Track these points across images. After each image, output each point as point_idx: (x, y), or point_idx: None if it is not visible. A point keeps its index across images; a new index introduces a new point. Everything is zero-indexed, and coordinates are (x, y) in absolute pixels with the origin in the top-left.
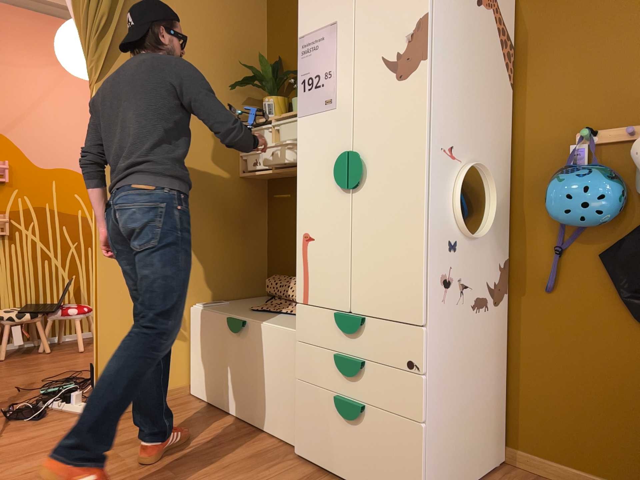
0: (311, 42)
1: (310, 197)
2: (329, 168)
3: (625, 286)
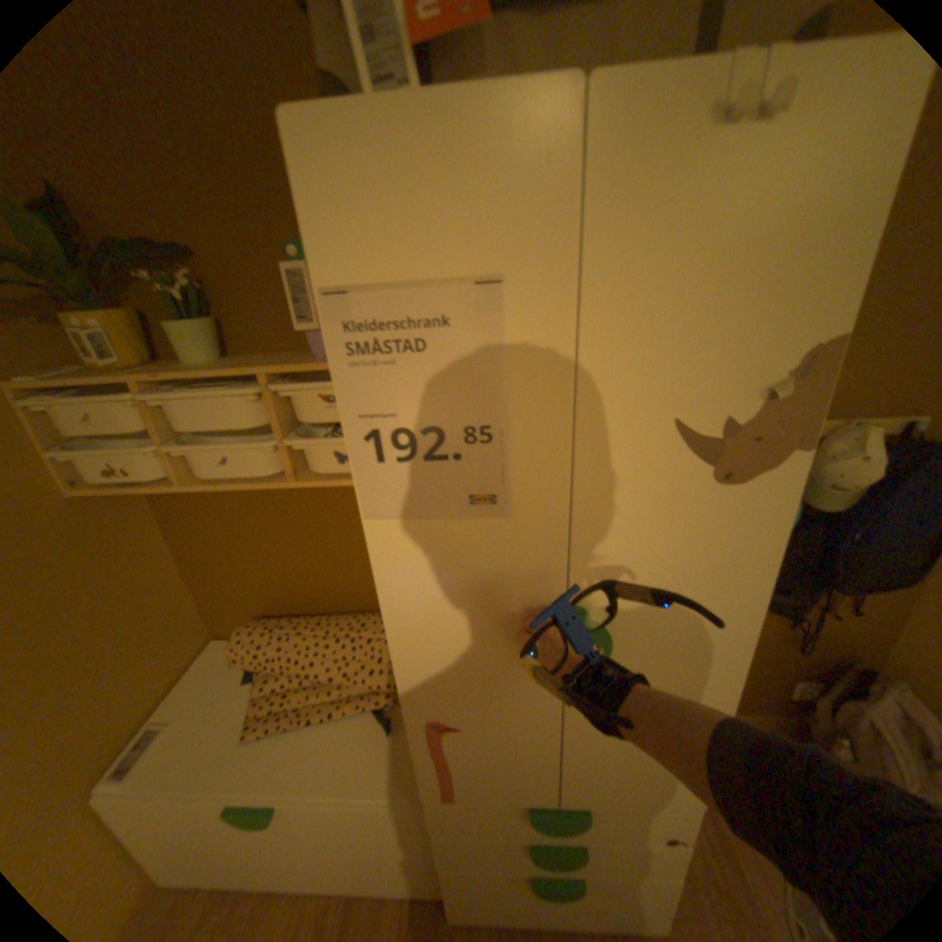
0: (385, 315)
1: (439, 671)
2: (495, 628)
3: None
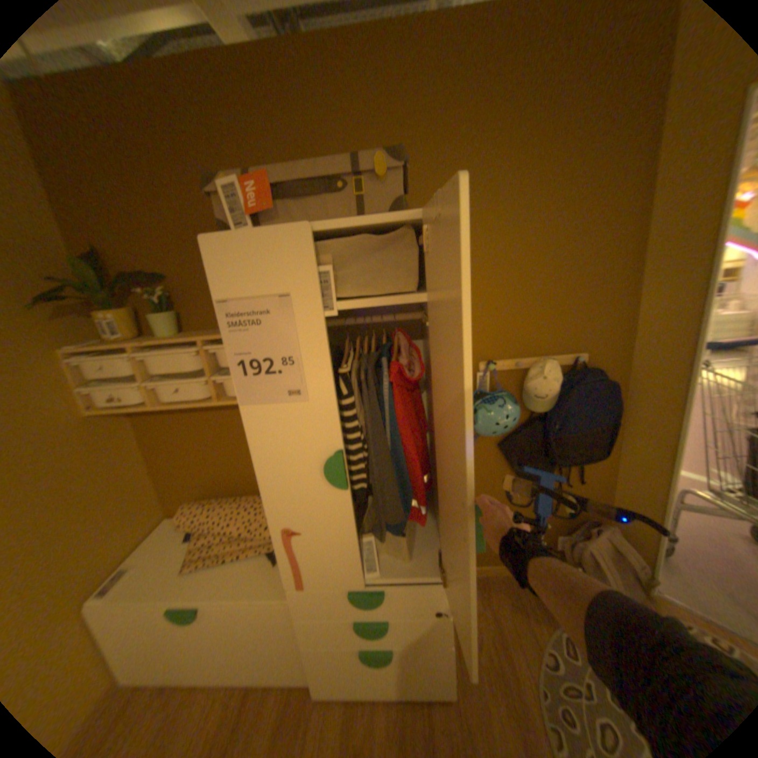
0: (242, 311)
1: (284, 495)
2: (310, 466)
3: (515, 463)
